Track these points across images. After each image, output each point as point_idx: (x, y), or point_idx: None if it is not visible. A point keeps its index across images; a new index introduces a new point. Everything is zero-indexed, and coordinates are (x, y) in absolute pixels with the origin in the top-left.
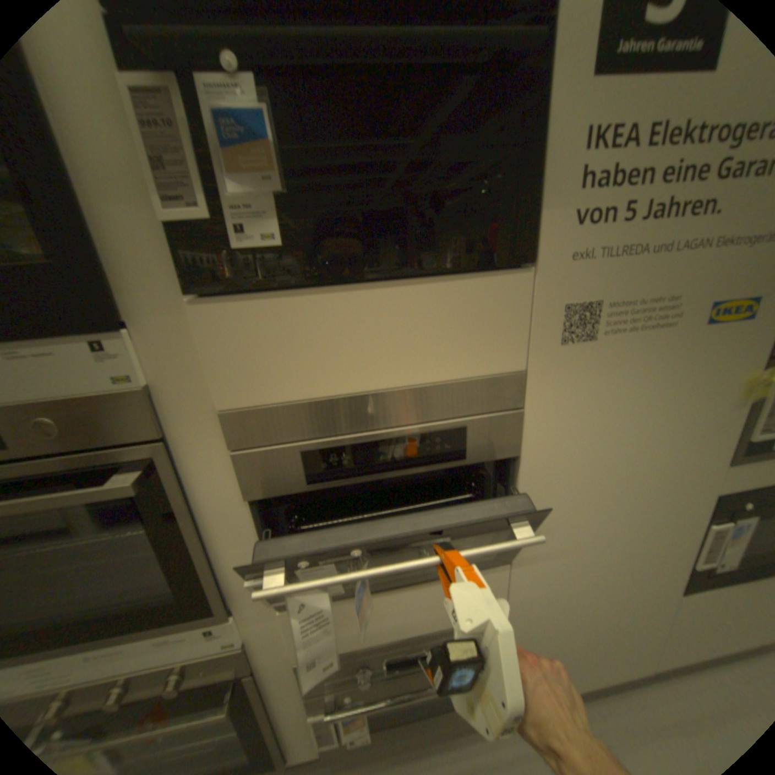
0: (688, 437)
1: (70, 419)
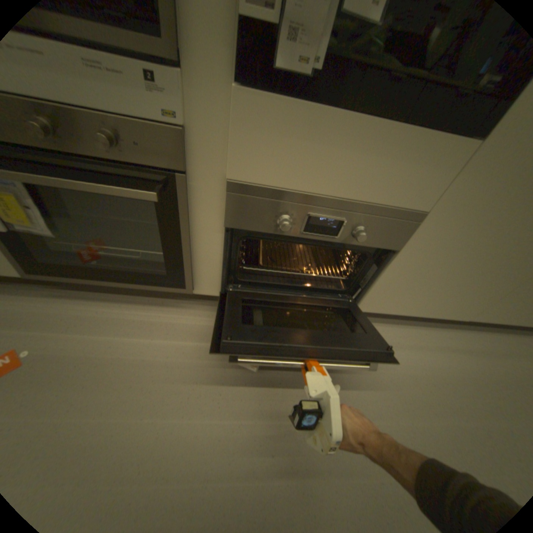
0: None
1: None
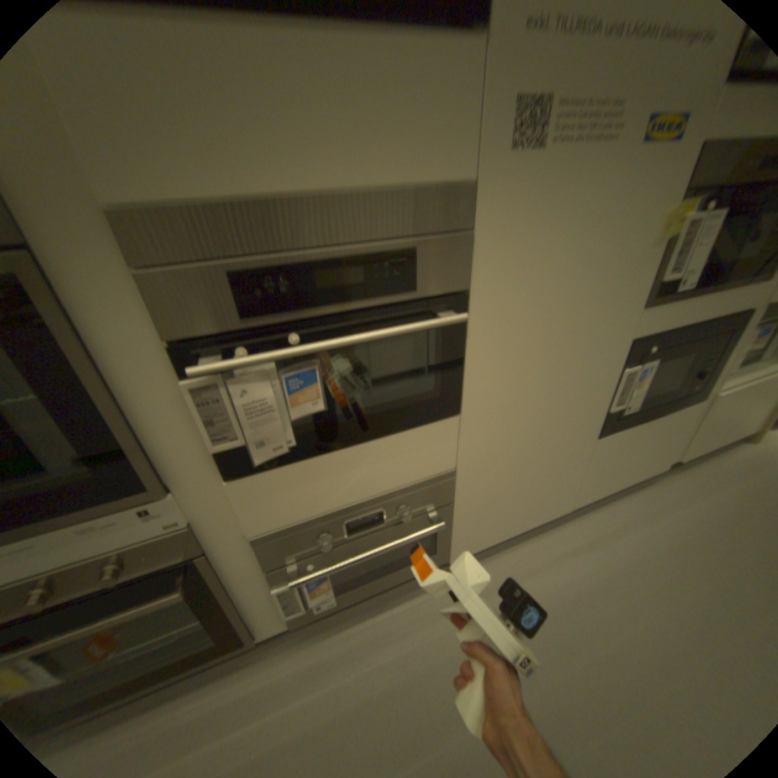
0: (615, 274)
1: None
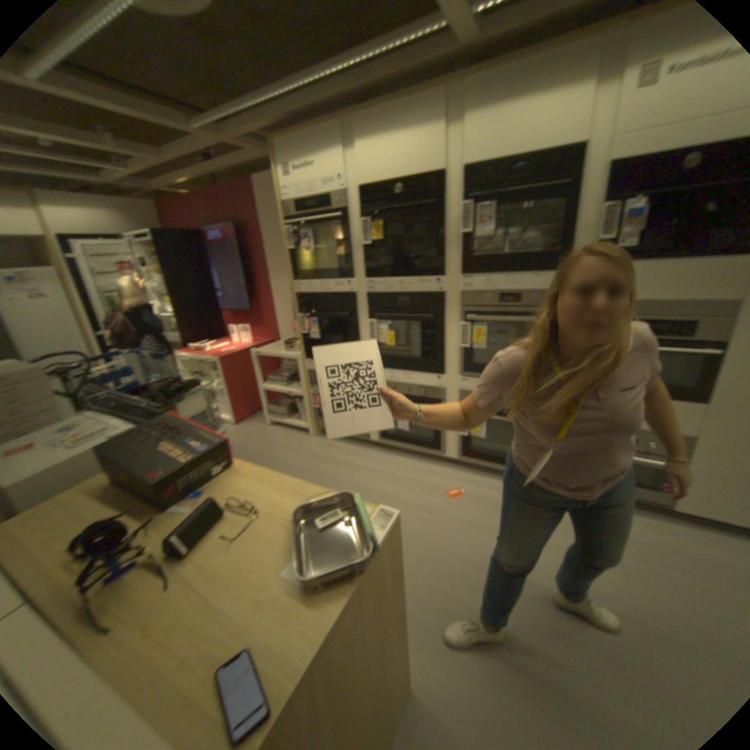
0: None
1: (542, 296)
